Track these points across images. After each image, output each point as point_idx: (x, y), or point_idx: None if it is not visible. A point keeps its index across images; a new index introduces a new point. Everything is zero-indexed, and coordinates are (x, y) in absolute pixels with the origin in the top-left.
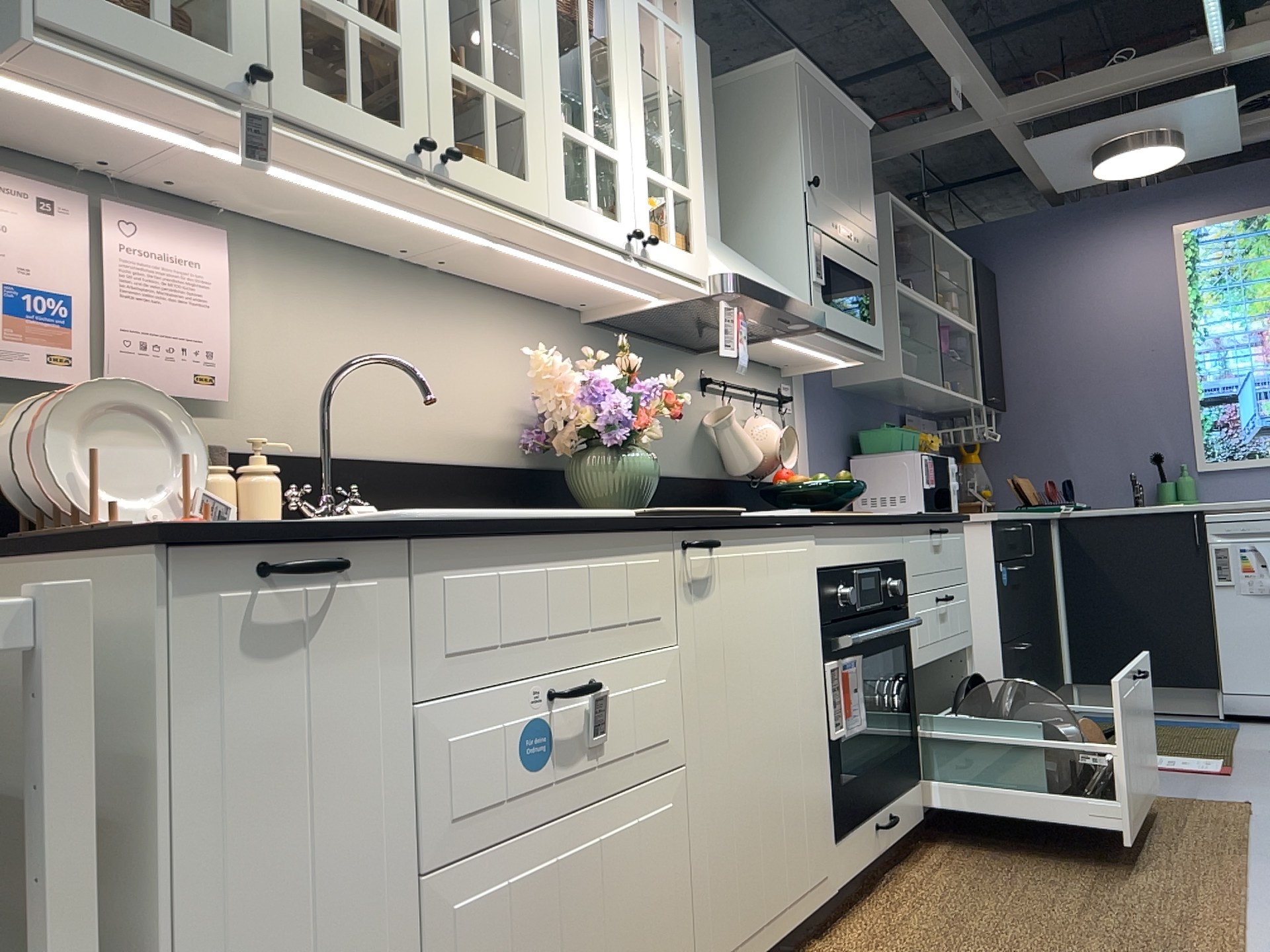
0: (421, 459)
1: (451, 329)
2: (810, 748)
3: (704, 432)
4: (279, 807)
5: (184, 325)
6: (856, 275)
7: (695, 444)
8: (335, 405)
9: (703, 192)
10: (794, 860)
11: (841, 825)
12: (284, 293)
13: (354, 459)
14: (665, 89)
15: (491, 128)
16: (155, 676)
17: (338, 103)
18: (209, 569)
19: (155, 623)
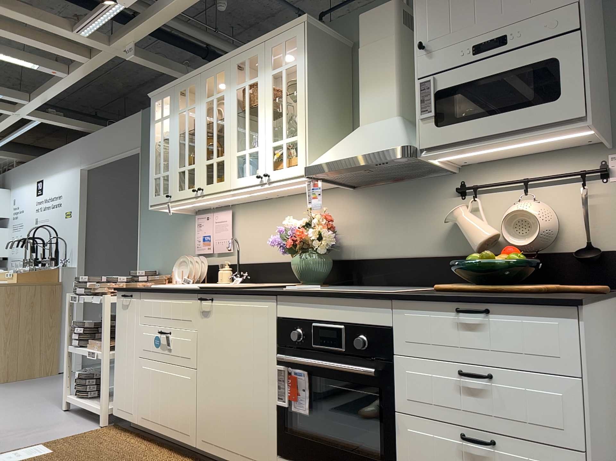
0: (278, 261)
1: (290, 214)
2: (259, 399)
3: (458, 224)
4: (124, 333)
5: (223, 235)
6: (510, 71)
7: (445, 234)
8: (256, 247)
9: (306, 129)
10: (244, 439)
11: (282, 452)
12: (246, 219)
13: (259, 263)
14: (283, 99)
15: (214, 171)
16: (117, 309)
17: (183, 190)
18: (121, 294)
19: (117, 301)
